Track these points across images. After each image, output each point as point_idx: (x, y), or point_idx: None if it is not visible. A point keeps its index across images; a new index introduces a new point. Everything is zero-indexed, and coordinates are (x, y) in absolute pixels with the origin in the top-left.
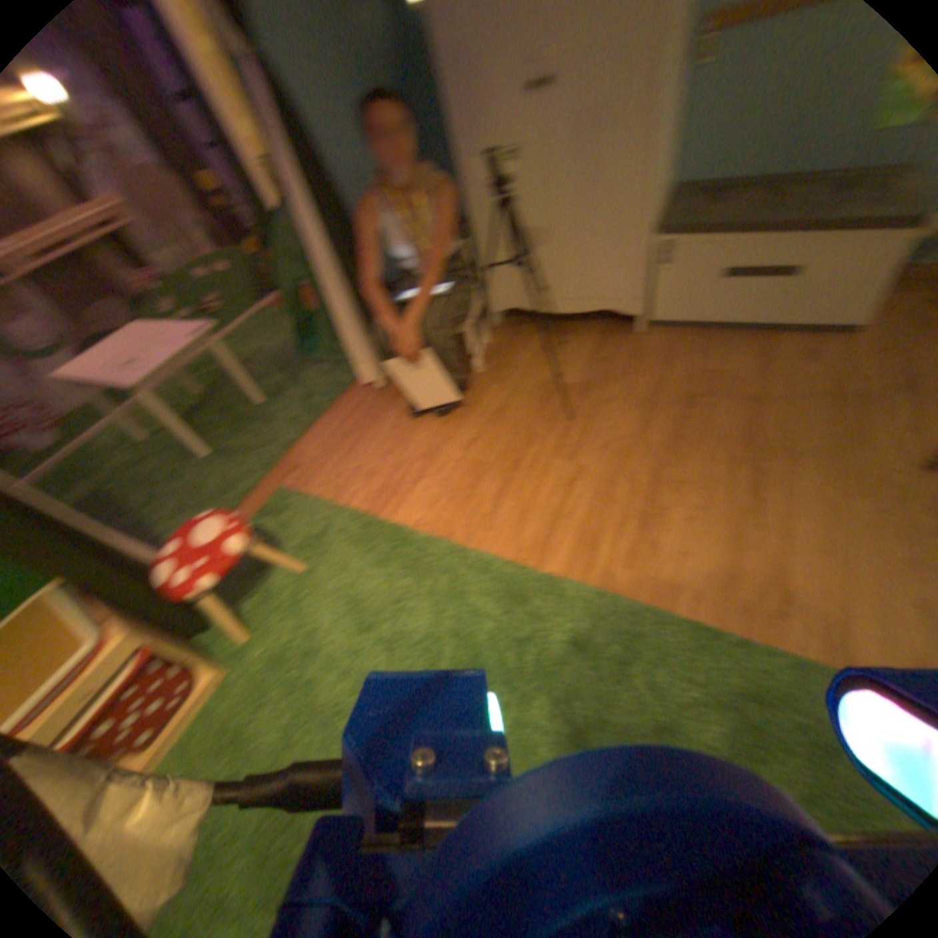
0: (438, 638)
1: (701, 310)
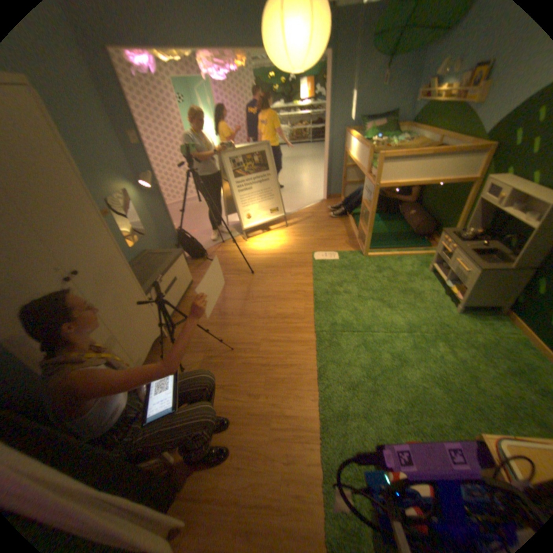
0: (356, 361)
1: (168, 308)
